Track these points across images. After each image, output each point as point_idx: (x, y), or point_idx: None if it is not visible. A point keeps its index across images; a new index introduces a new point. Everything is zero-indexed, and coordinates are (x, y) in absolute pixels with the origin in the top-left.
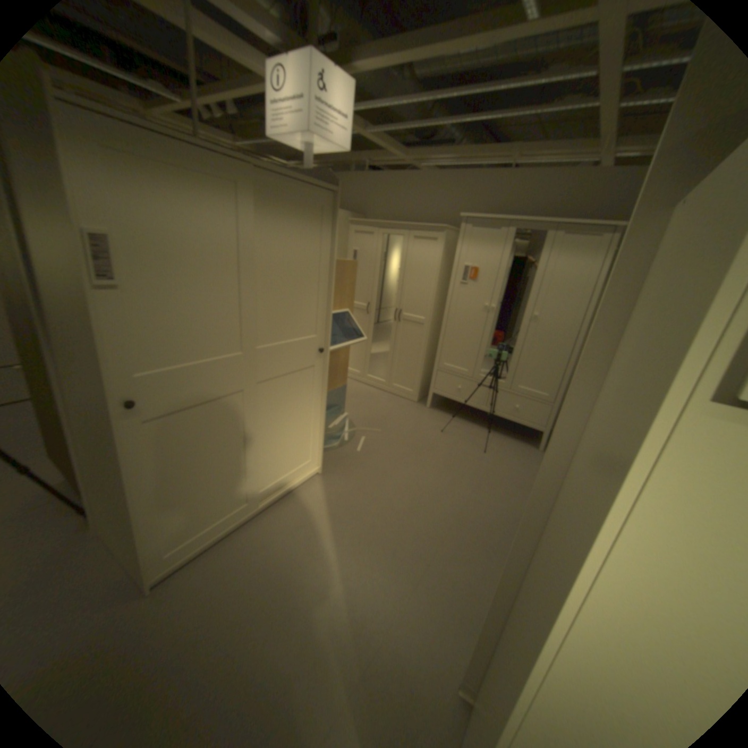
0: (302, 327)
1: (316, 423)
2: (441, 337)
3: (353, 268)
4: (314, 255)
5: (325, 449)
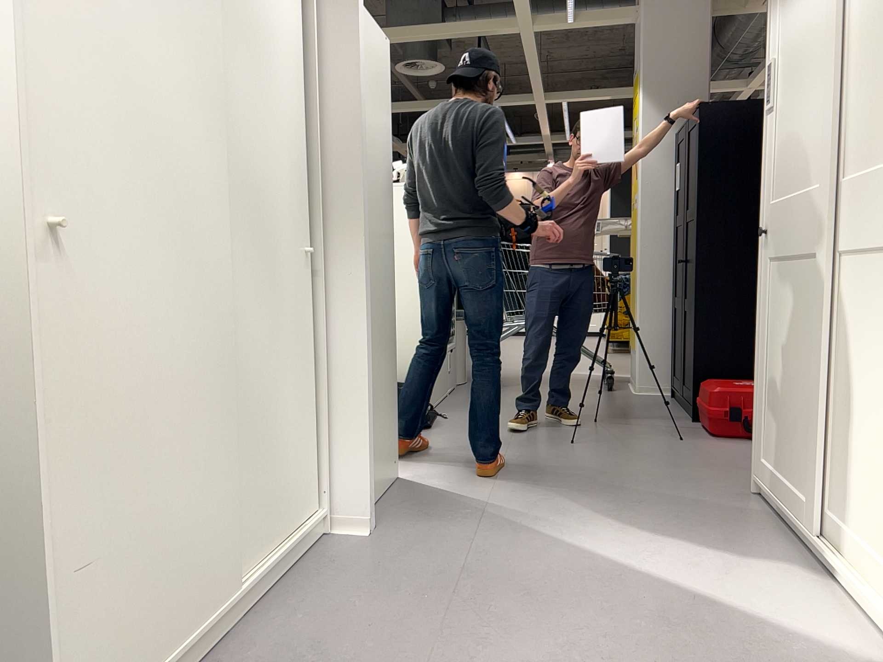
0: None
1: None
2: None
3: None
4: None
5: None
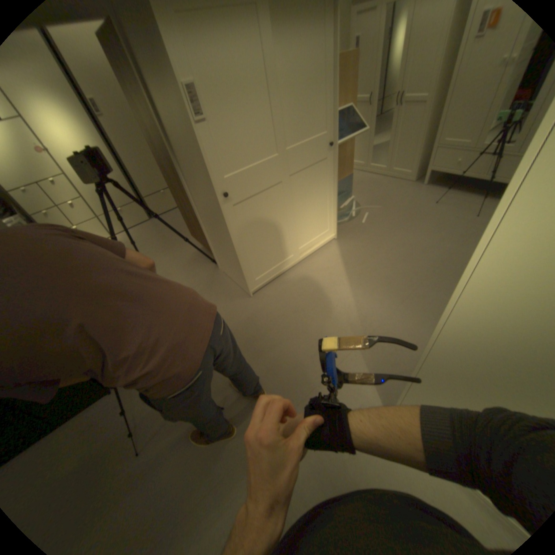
0: (314, 127)
1: (330, 203)
2: (444, 112)
3: (354, 58)
4: (319, 55)
5: (338, 224)
